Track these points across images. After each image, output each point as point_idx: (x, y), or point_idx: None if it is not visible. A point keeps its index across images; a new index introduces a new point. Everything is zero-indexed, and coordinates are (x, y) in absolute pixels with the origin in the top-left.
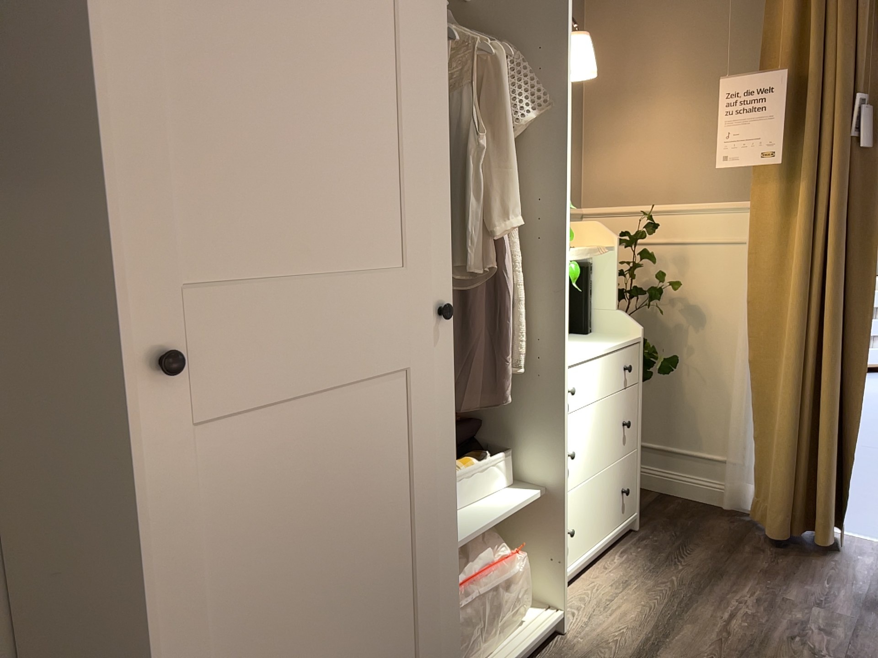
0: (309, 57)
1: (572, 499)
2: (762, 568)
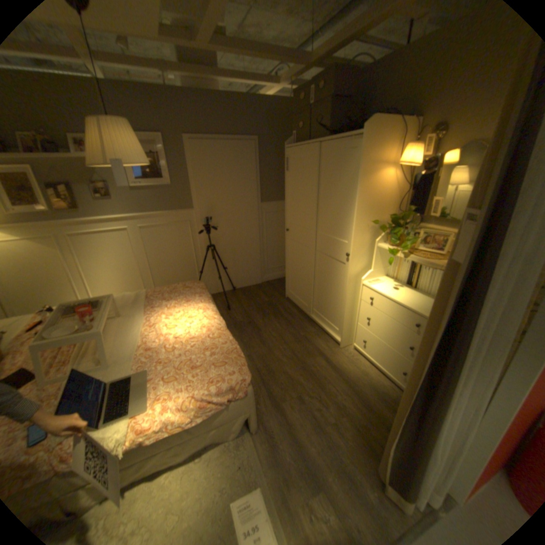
0: (300, 192)
1: (371, 338)
2: (364, 429)
